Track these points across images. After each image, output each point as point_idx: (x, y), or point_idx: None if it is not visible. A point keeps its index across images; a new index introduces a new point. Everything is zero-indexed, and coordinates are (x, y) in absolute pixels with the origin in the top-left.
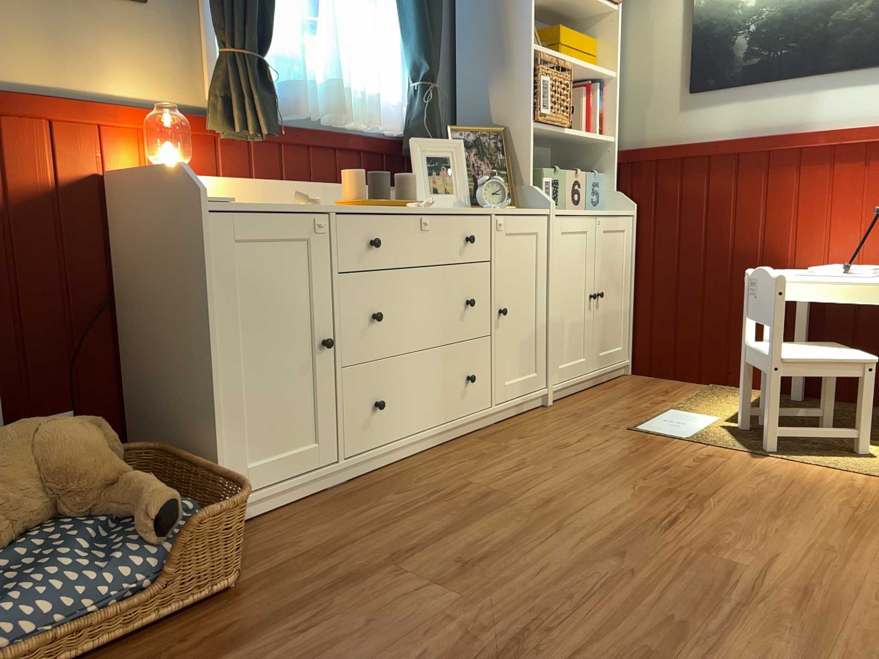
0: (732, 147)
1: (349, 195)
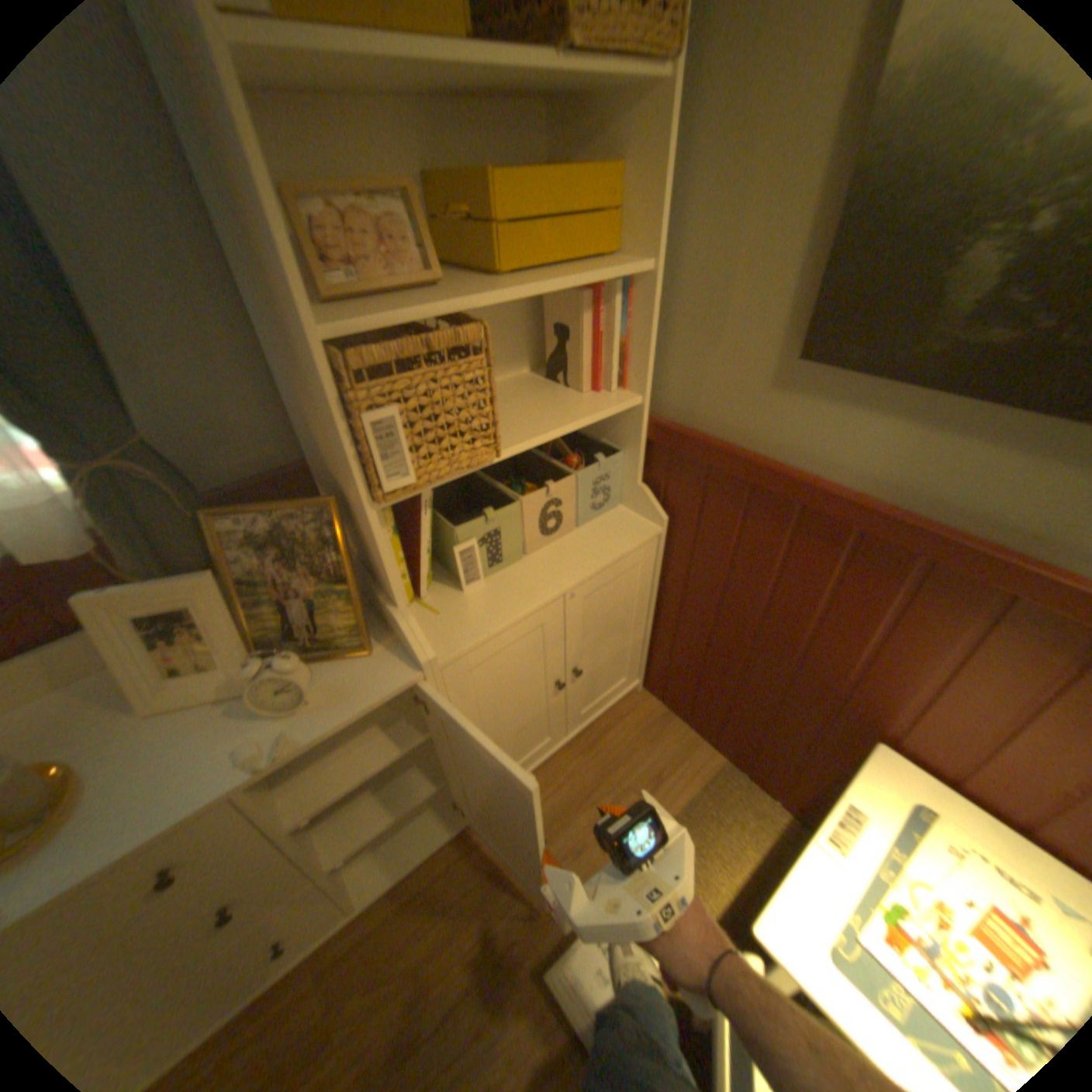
0: (860, 518)
1: None
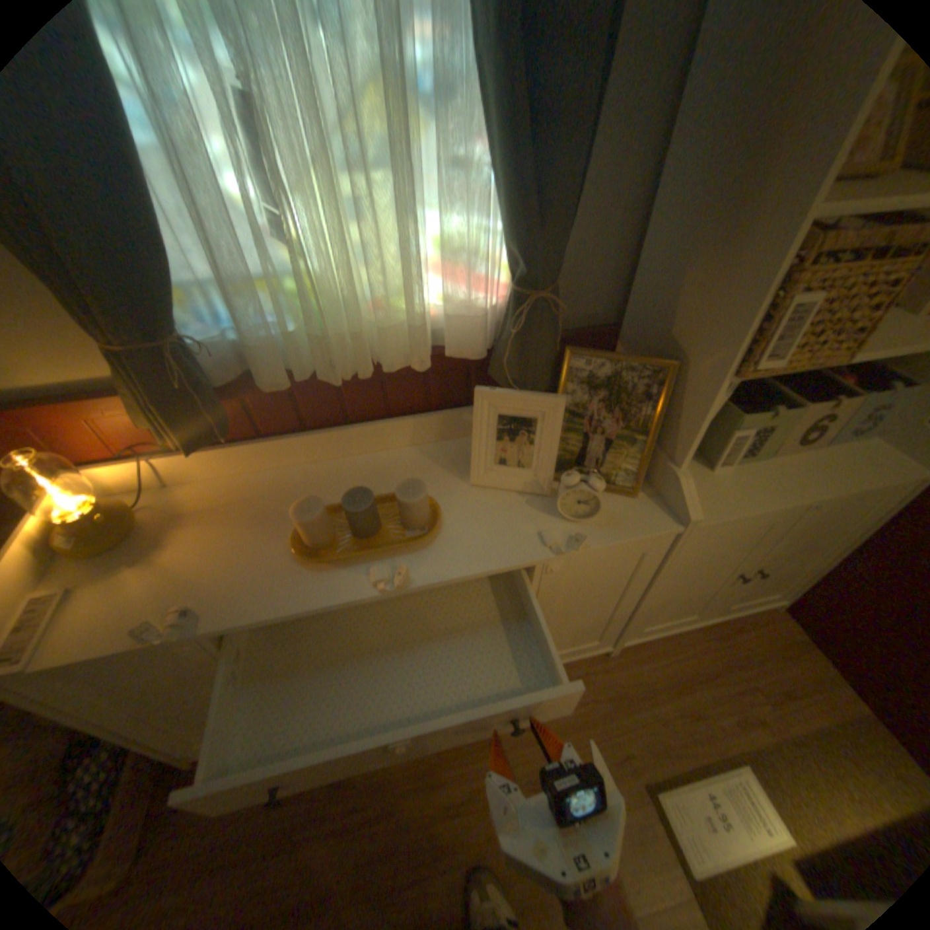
0: None
1: (306, 535)
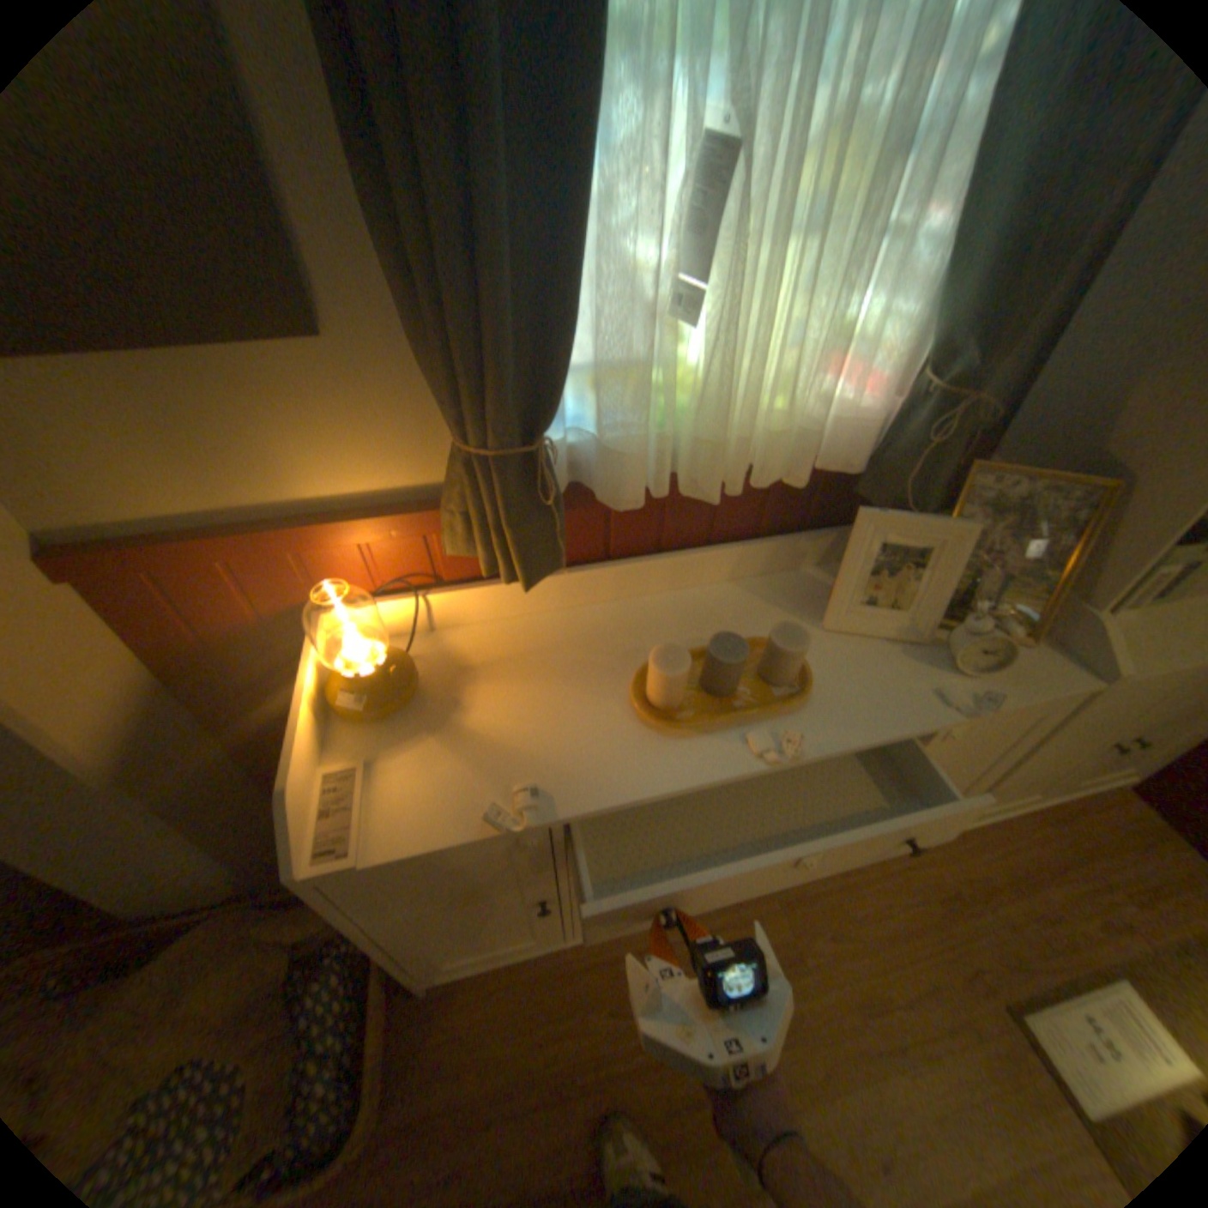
0: None
1: (656, 692)
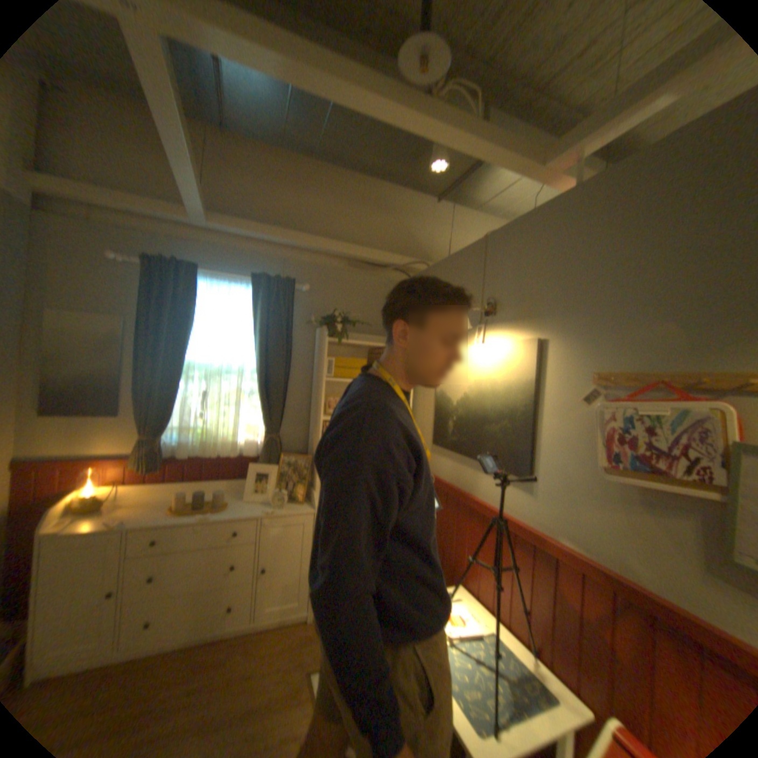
0: (444, 488)
1: (174, 507)
